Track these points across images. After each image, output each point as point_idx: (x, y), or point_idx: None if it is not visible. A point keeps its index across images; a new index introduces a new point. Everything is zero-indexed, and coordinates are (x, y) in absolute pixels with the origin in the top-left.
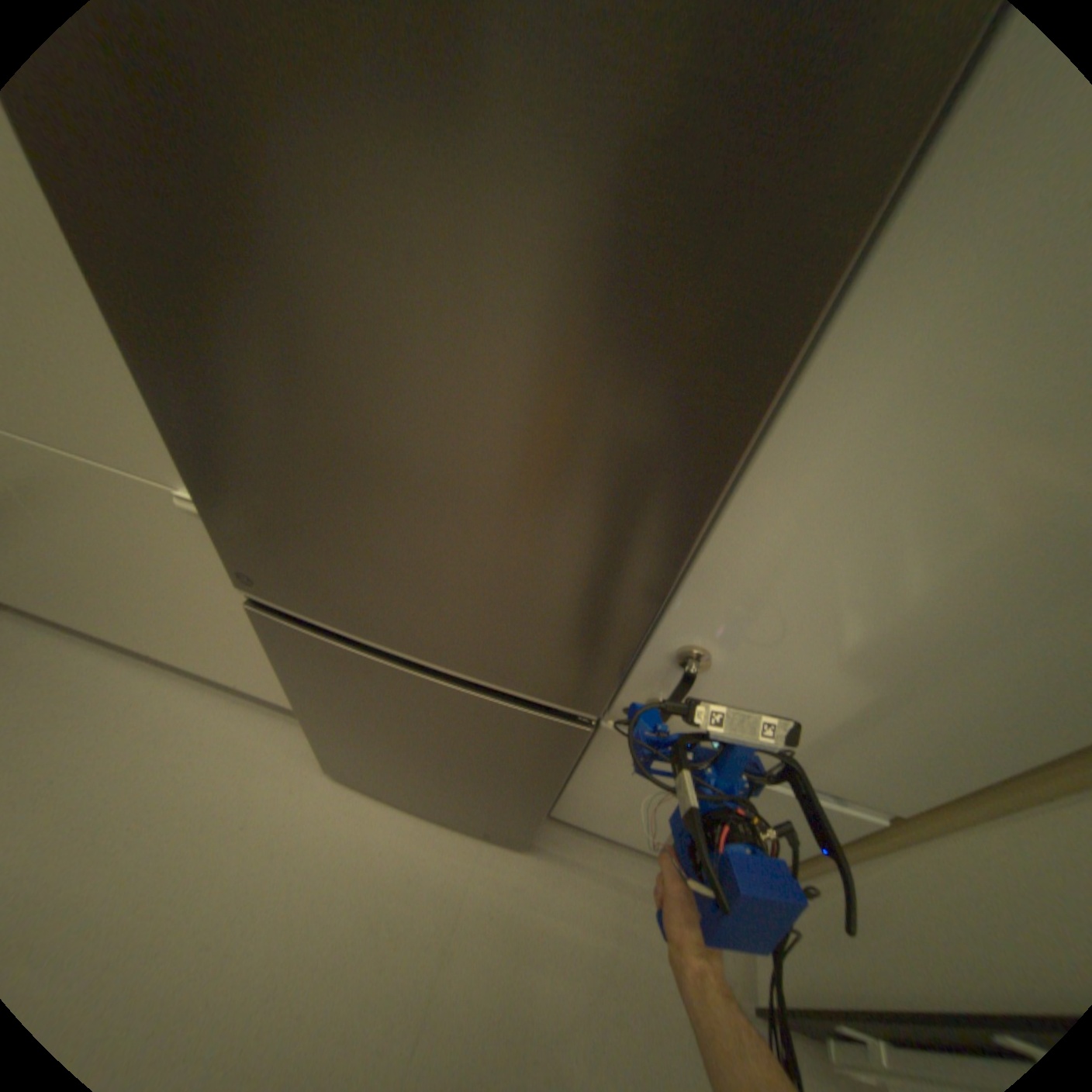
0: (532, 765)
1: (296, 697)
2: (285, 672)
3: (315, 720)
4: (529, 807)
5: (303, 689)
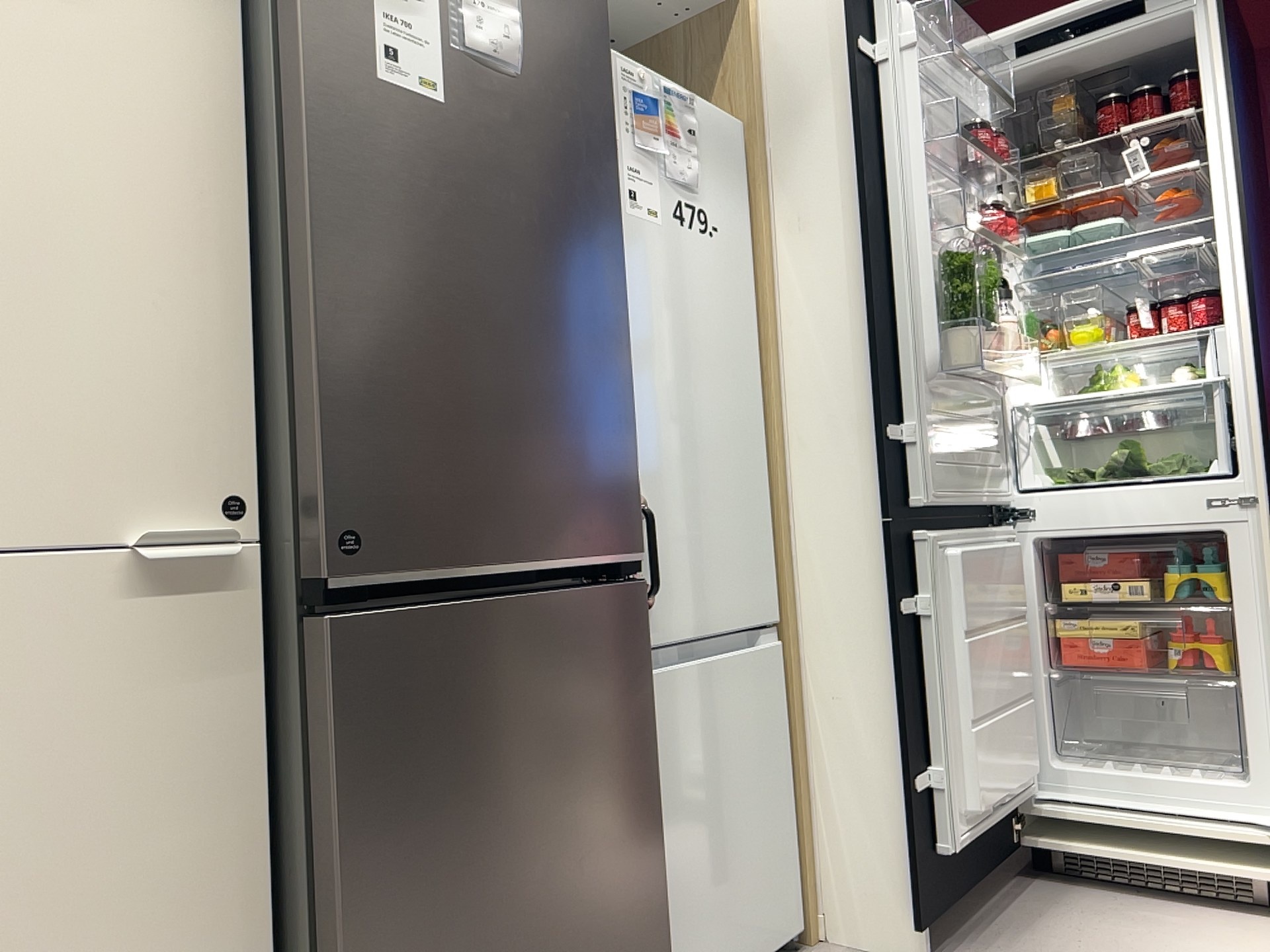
0: (632, 714)
1: (357, 880)
2: (353, 791)
3: (382, 948)
4: (650, 863)
5: (377, 821)
